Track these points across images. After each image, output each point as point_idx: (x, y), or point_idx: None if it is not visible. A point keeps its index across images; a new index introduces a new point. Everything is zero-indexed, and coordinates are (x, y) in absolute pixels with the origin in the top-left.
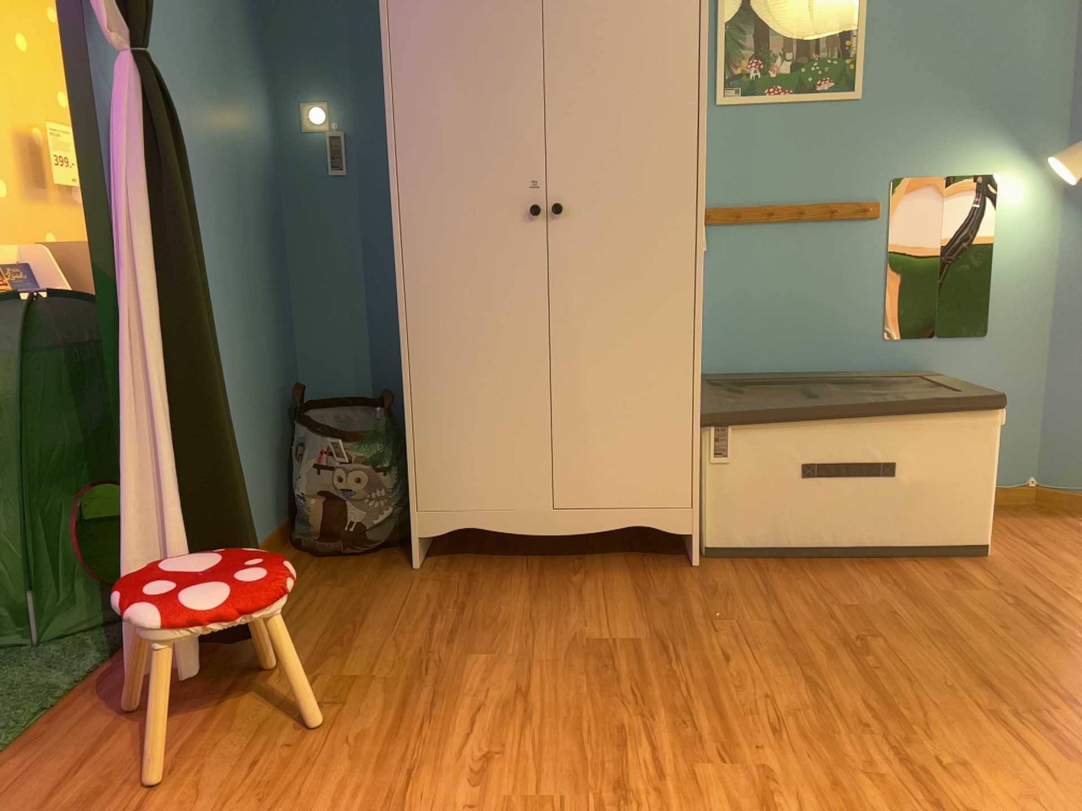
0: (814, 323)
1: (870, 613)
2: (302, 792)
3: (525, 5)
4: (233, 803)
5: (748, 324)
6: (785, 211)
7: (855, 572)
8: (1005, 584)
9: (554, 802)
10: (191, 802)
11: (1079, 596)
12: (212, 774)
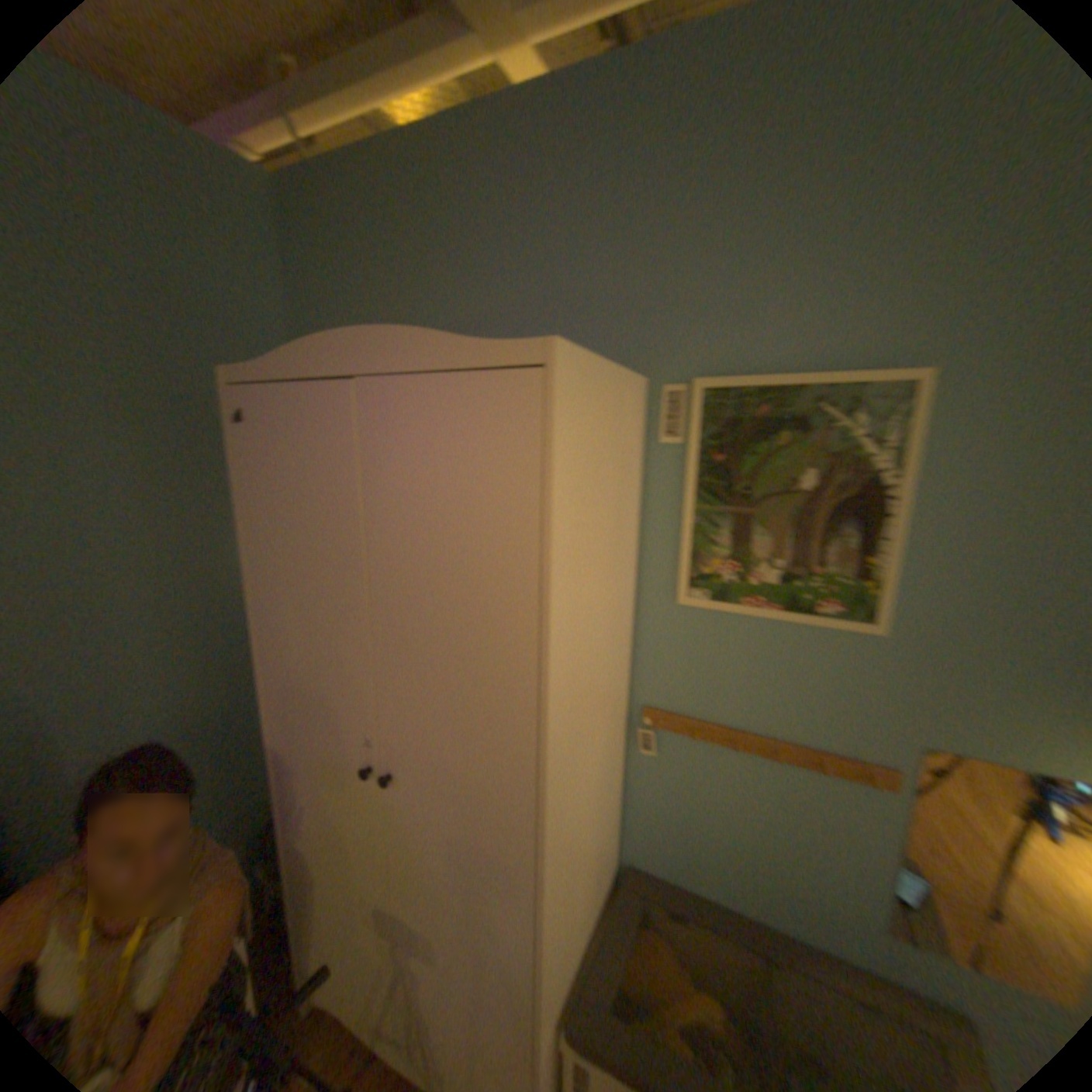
0: (787, 879)
1: None
2: None
3: (348, 555)
4: None
5: (700, 847)
6: (756, 746)
7: None
8: None
9: None
10: None
11: None
12: None
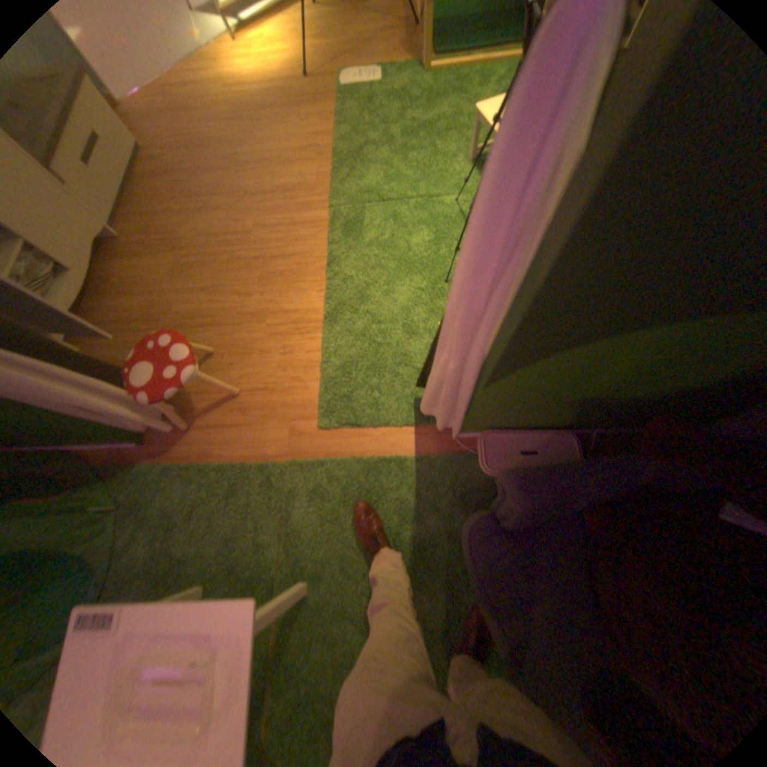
0: None
1: (169, 188)
2: (244, 341)
3: None
4: (247, 360)
5: None
6: None
7: (135, 186)
8: (159, 148)
9: (256, 273)
10: (244, 373)
11: (173, 134)
12: (231, 373)
